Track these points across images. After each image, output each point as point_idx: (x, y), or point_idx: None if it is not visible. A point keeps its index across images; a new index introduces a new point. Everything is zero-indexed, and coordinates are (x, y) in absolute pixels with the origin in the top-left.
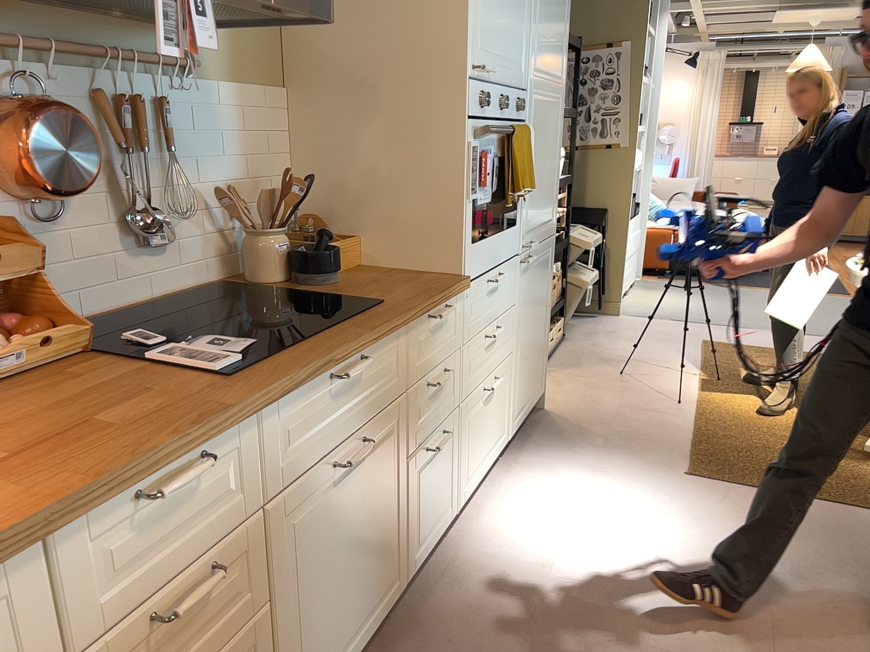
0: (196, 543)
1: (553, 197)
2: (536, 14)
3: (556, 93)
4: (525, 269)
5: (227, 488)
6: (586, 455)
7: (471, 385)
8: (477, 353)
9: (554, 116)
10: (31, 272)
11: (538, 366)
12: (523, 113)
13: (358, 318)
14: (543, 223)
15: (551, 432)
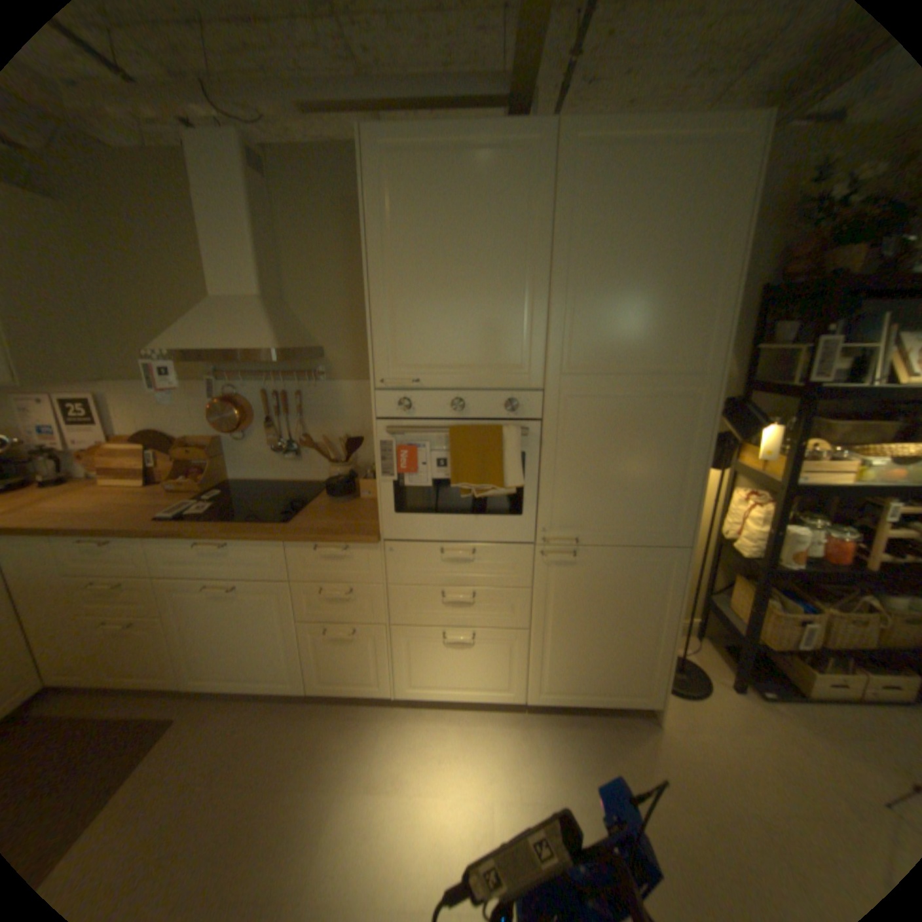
0: (110, 572)
1: (682, 503)
2: (569, 303)
3: (676, 381)
4: (564, 562)
5: (124, 561)
6: (584, 795)
7: (412, 620)
8: (423, 600)
9: (672, 410)
10: (203, 458)
11: (635, 675)
12: (532, 409)
13: (247, 525)
14: (635, 527)
15: (611, 748)
